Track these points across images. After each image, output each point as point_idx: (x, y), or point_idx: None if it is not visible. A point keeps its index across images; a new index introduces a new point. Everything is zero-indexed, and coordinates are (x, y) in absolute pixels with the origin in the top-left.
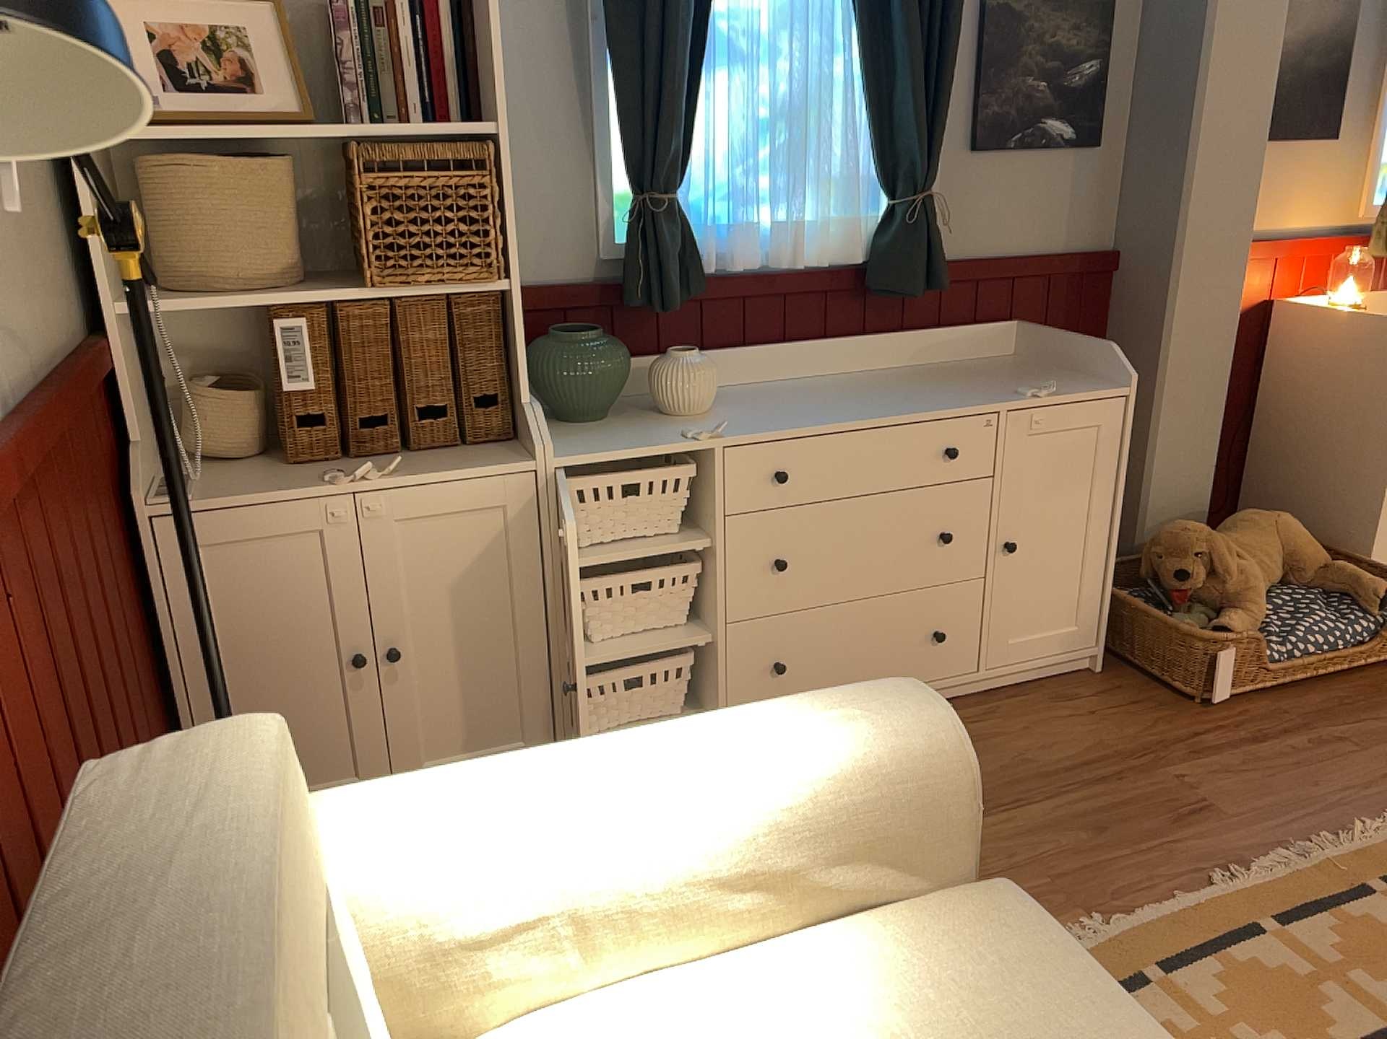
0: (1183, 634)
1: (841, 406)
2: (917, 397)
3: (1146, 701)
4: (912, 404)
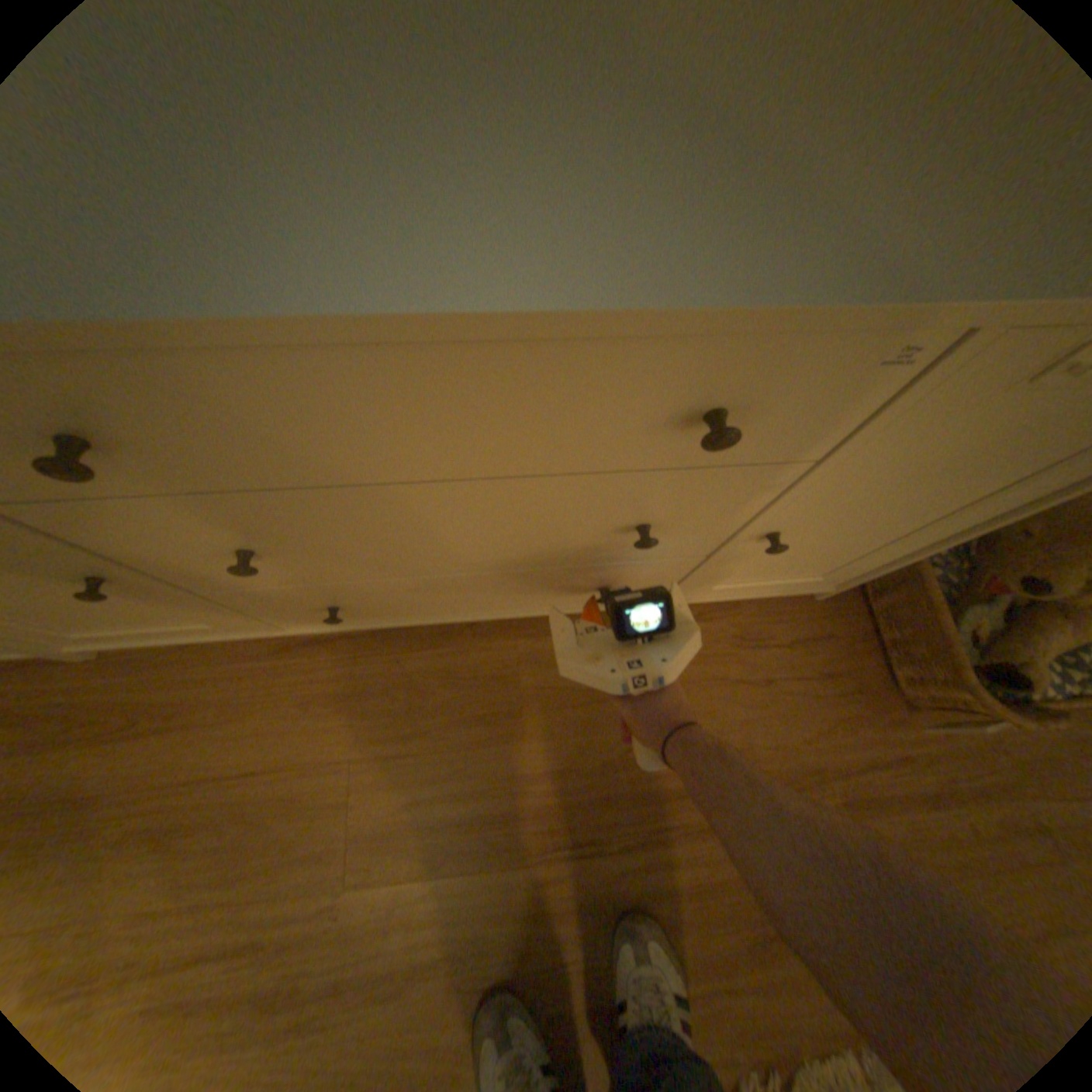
0: (961, 644)
1: (381, 124)
2: (731, 122)
3: (847, 673)
4: (670, 180)
